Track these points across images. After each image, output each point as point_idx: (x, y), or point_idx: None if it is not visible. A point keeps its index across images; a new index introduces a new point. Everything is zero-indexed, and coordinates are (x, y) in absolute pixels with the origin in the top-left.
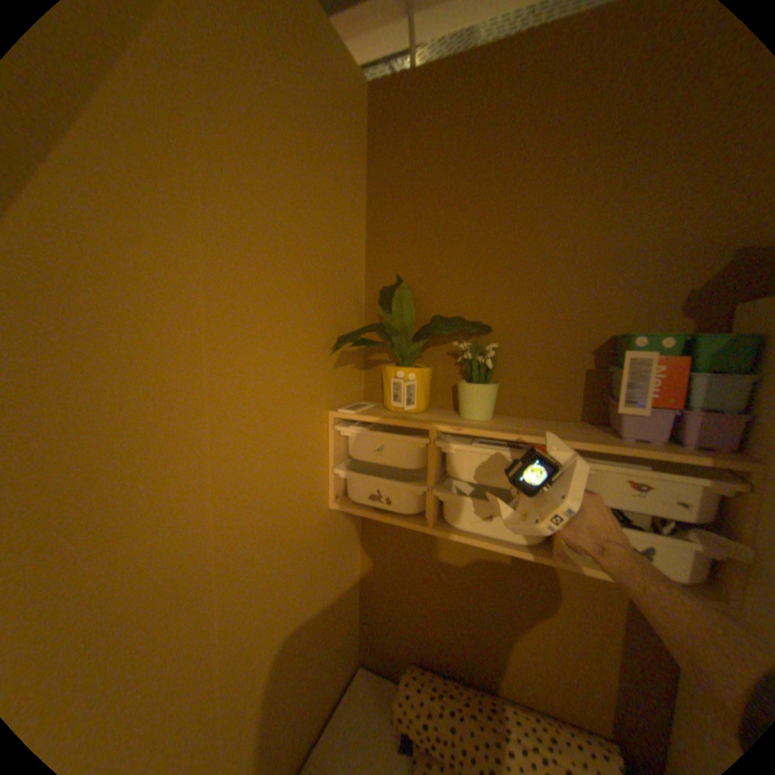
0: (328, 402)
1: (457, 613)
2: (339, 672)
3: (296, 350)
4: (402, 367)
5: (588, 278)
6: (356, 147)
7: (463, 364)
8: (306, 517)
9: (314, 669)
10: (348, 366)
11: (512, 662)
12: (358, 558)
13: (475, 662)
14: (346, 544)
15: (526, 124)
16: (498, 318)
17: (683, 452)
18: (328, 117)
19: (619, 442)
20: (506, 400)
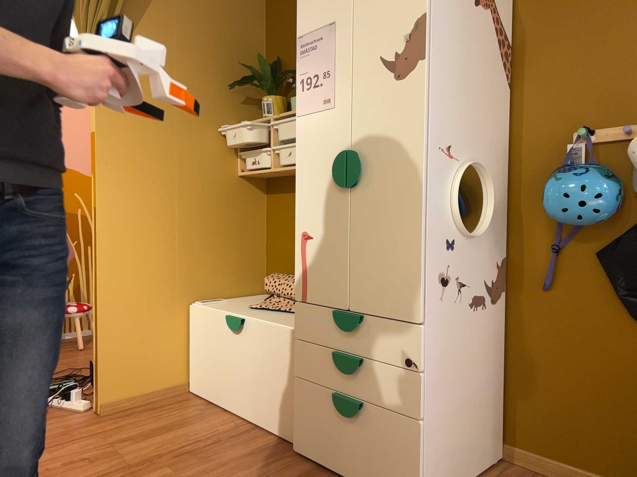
0: (236, 120)
1: None
2: (246, 280)
3: (216, 90)
4: (267, 98)
5: None
6: None
7: None
8: (221, 170)
9: (226, 257)
10: (252, 106)
11: None
12: (262, 222)
13: None
14: (252, 206)
15: None
16: None
17: None
18: None
19: None
20: None
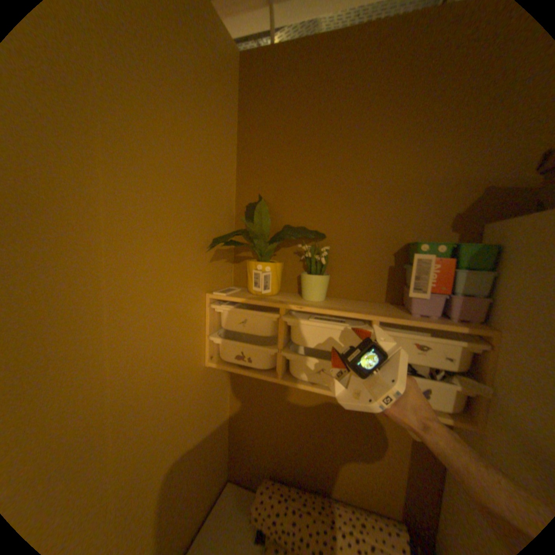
0: (206, 287)
1: (298, 439)
2: (212, 486)
3: (180, 248)
4: (261, 262)
5: (391, 203)
6: (229, 99)
7: (305, 261)
8: (187, 373)
9: (192, 486)
10: (222, 260)
11: (336, 472)
12: (227, 402)
13: (311, 473)
14: (219, 392)
15: (351, 92)
16: (330, 229)
17: (450, 323)
18: (208, 75)
19: (409, 316)
20: (335, 286)
